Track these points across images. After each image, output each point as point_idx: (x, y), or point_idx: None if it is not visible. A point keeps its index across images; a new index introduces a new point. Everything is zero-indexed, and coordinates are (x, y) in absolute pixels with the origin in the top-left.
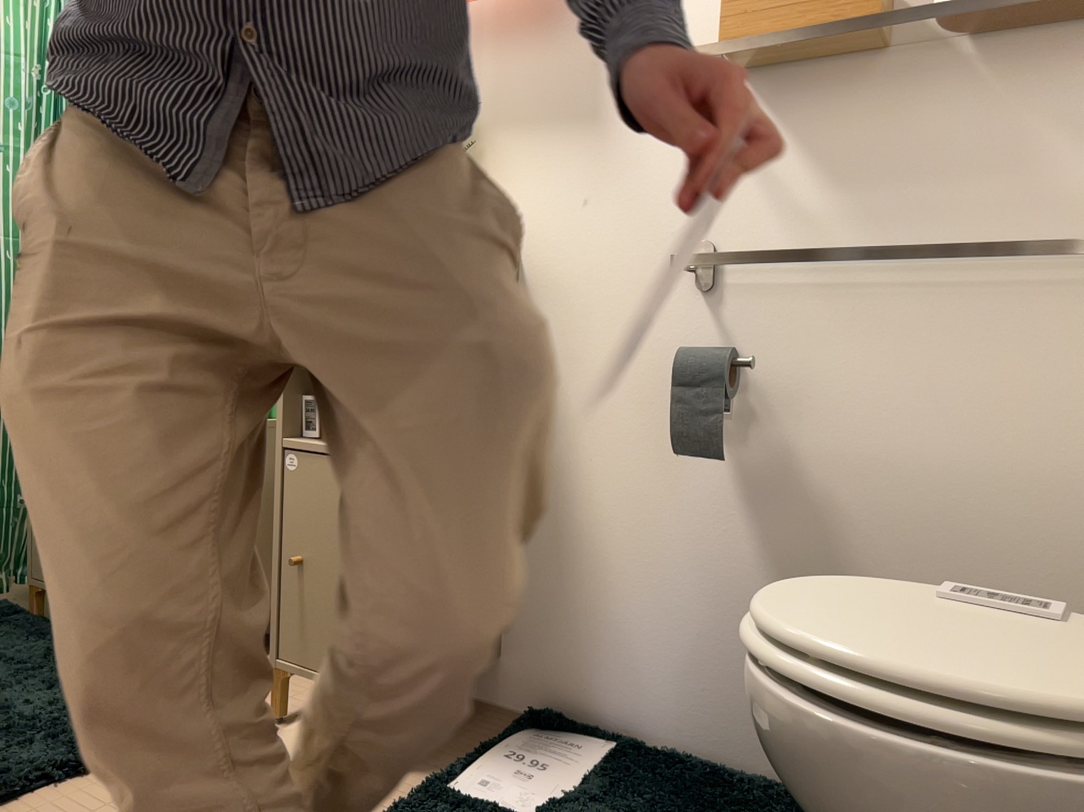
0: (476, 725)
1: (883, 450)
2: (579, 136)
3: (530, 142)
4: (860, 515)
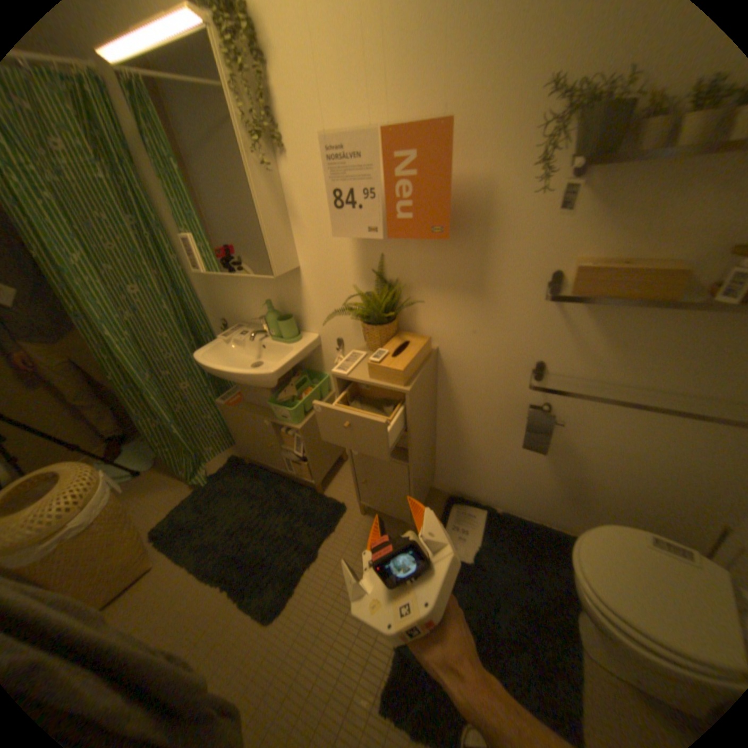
0: (432, 502)
1: (614, 448)
2: (472, 301)
3: (443, 299)
4: (598, 465)
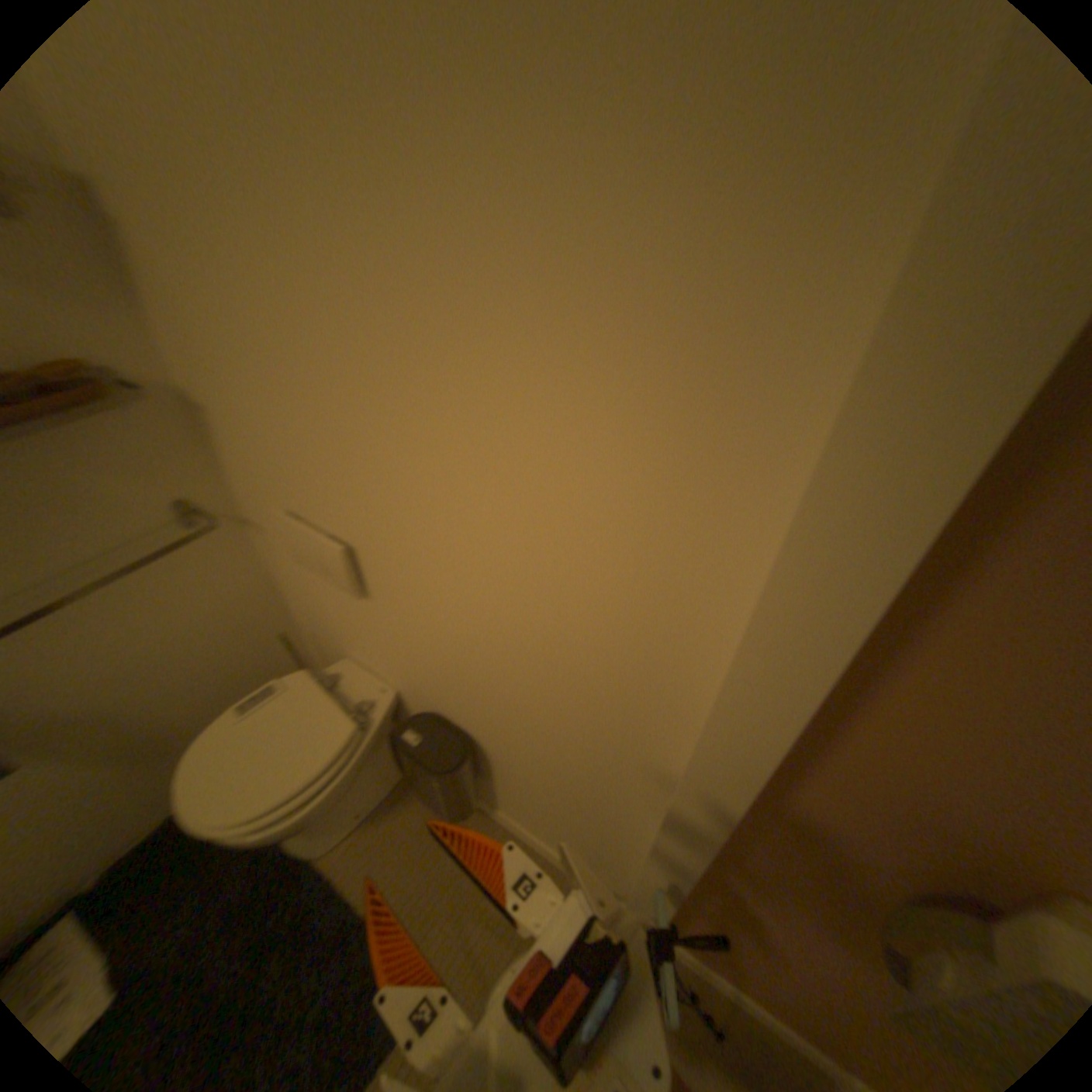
0: None
1: (100, 673)
2: None
3: None
4: (112, 706)
